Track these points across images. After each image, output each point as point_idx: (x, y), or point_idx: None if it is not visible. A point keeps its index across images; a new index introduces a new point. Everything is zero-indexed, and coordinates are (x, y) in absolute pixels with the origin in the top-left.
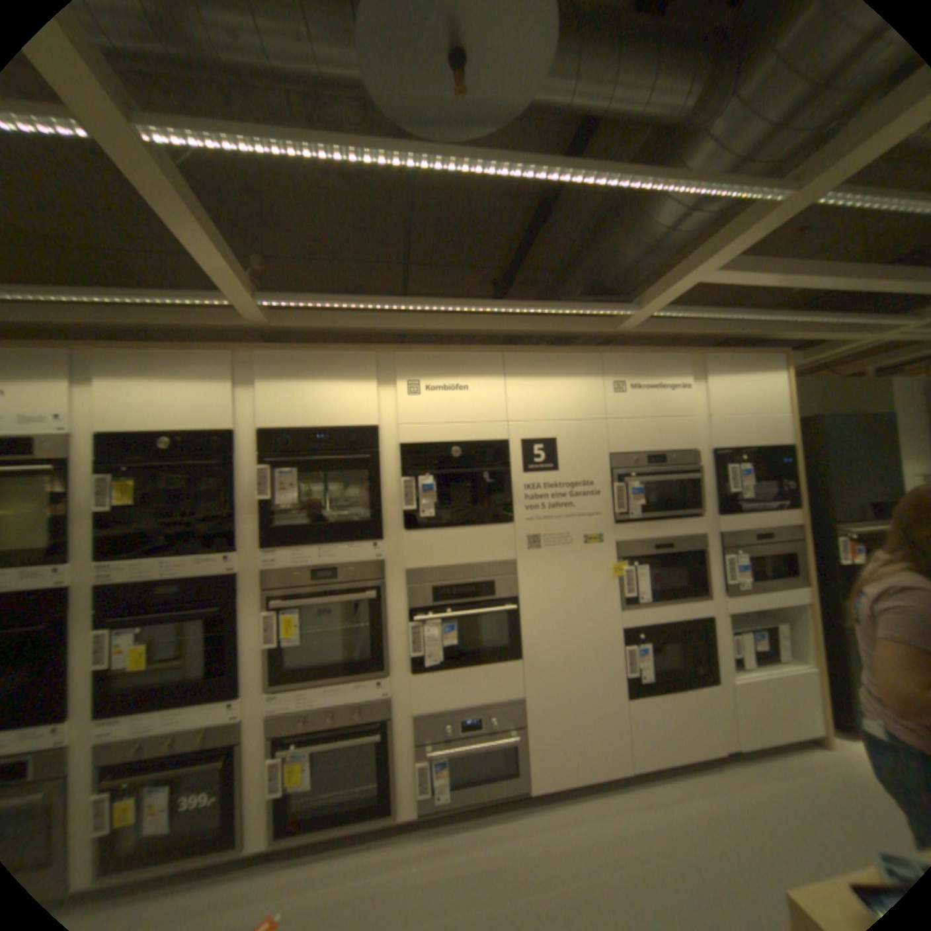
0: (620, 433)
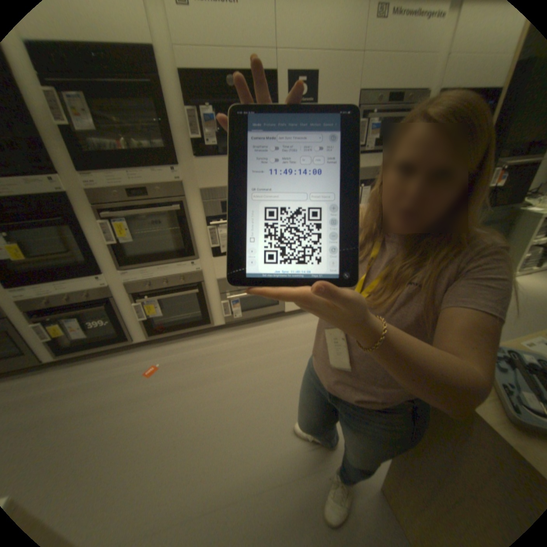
0: (372, 68)
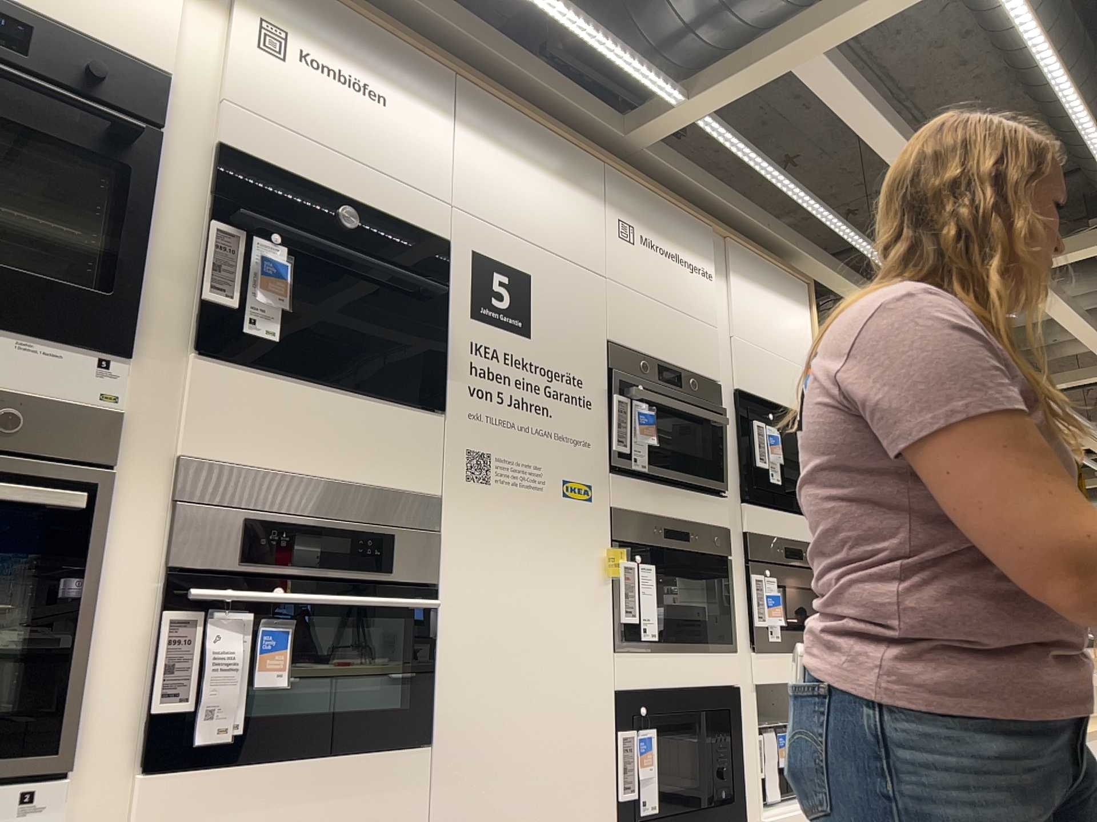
0: (625, 309)
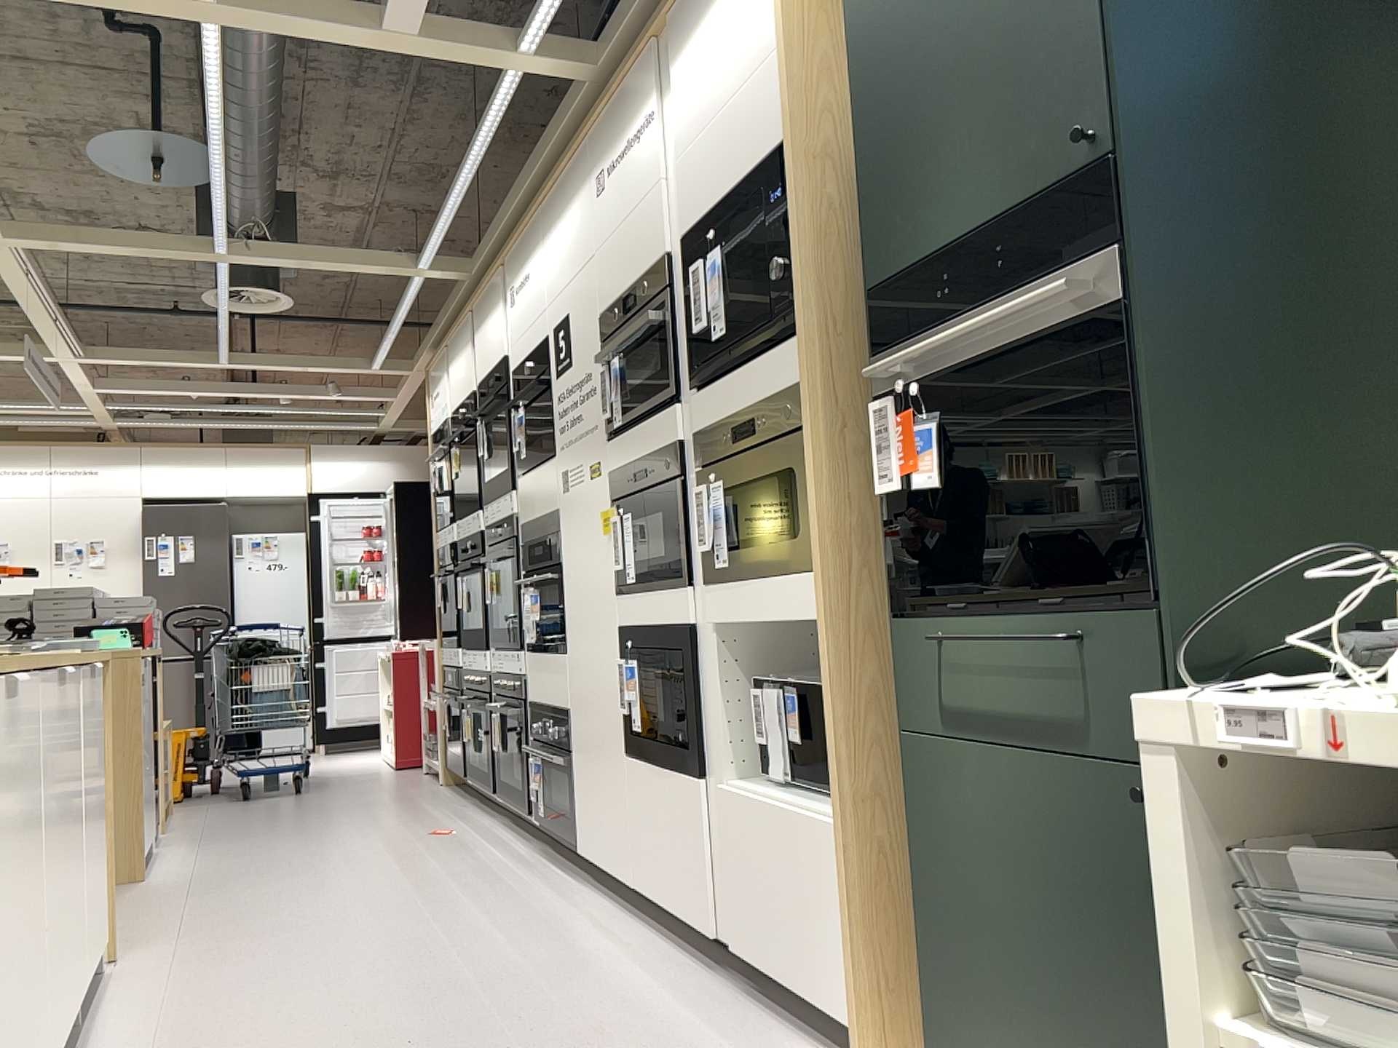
0: (604, 271)
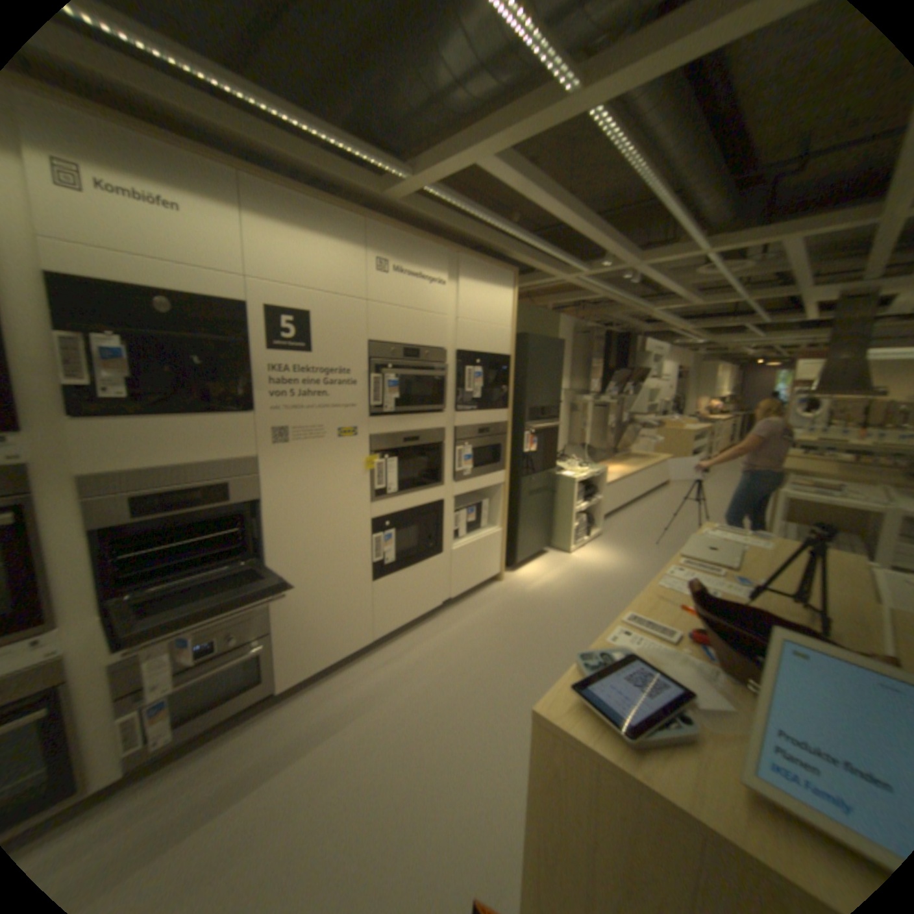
0: (378, 320)
